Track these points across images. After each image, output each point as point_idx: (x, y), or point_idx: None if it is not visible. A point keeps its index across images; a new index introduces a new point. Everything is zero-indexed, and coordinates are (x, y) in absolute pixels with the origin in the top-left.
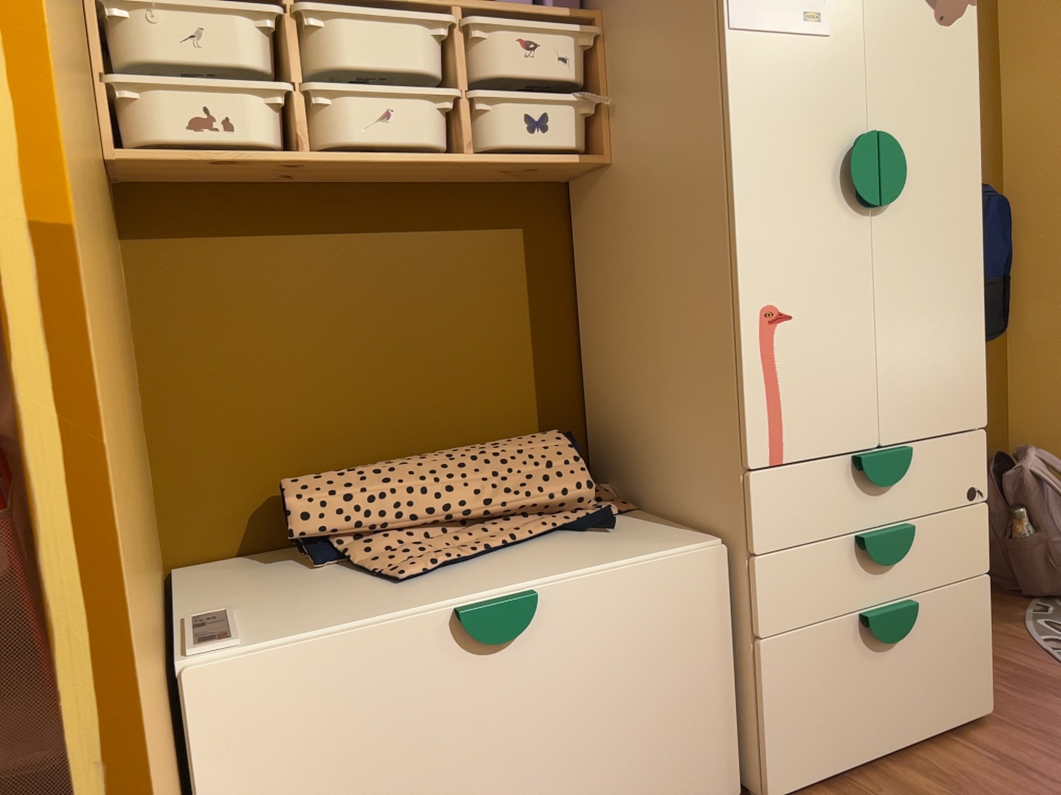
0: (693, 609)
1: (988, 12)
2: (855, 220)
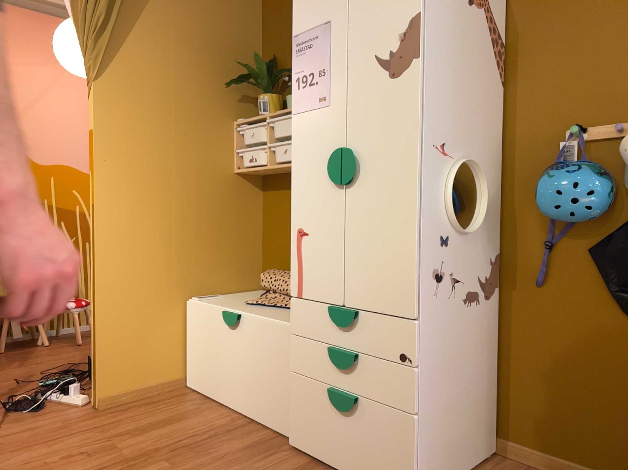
0: (282, 347)
1: None
2: (337, 190)
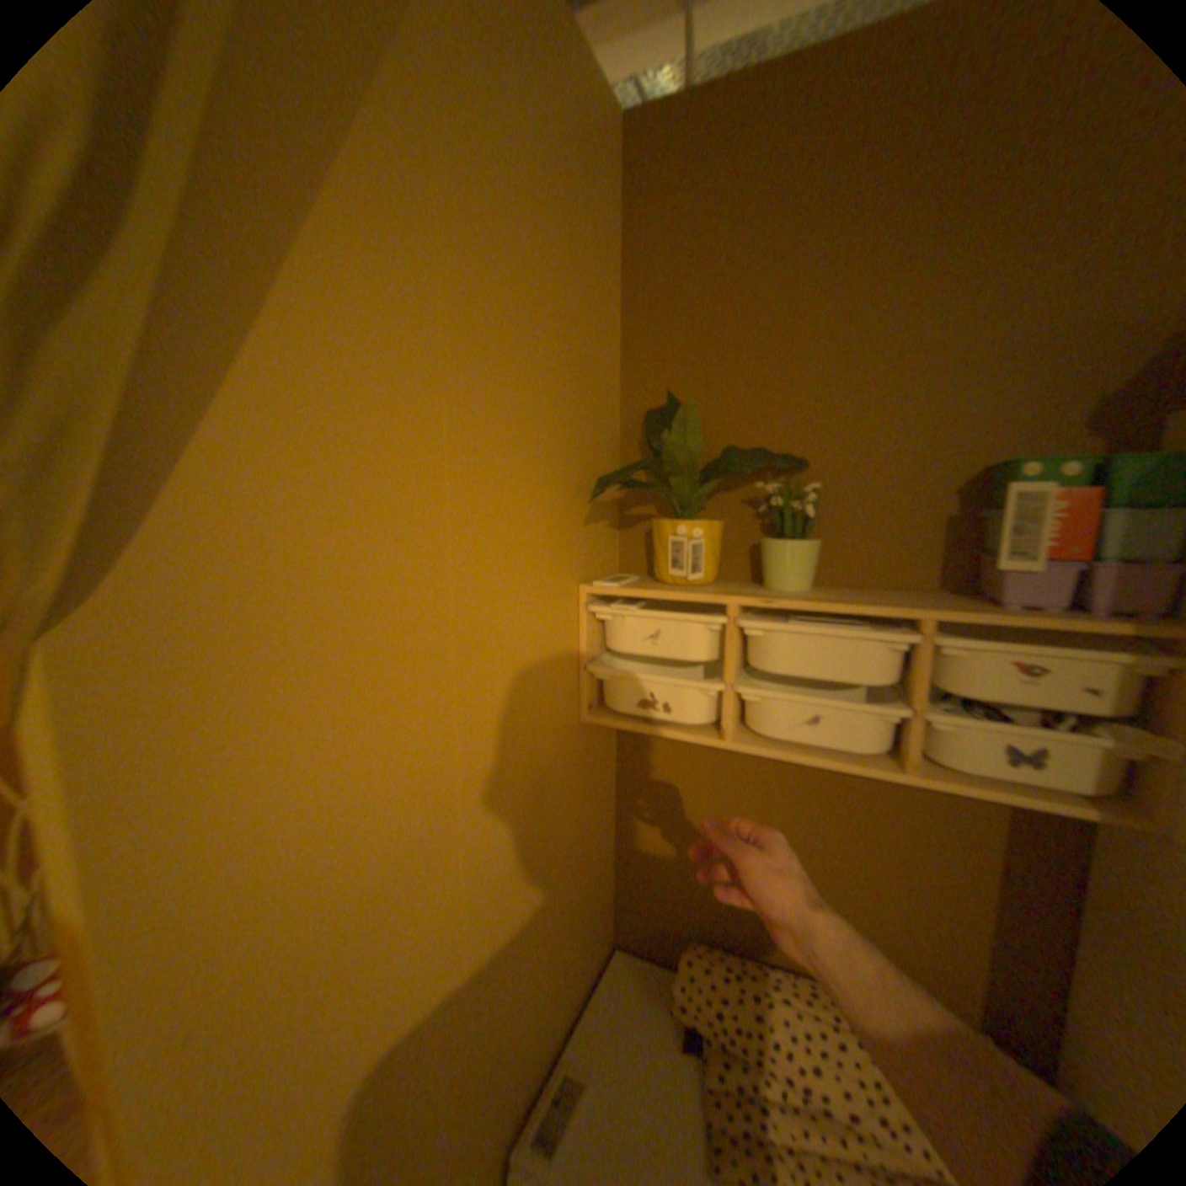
0: None
1: None
2: None
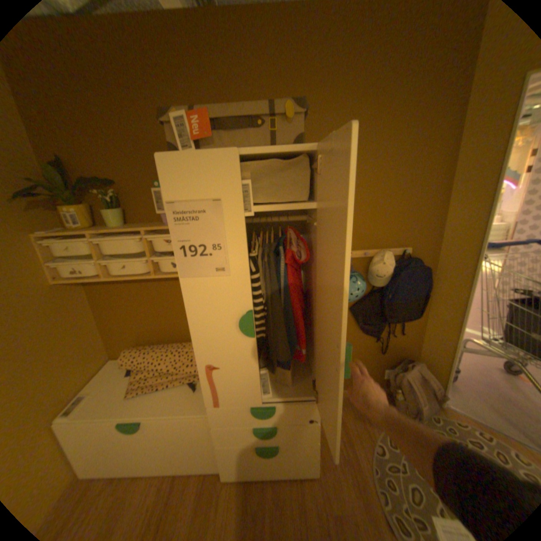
0: (196, 432)
1: (447, 174)
2: (247, 339)
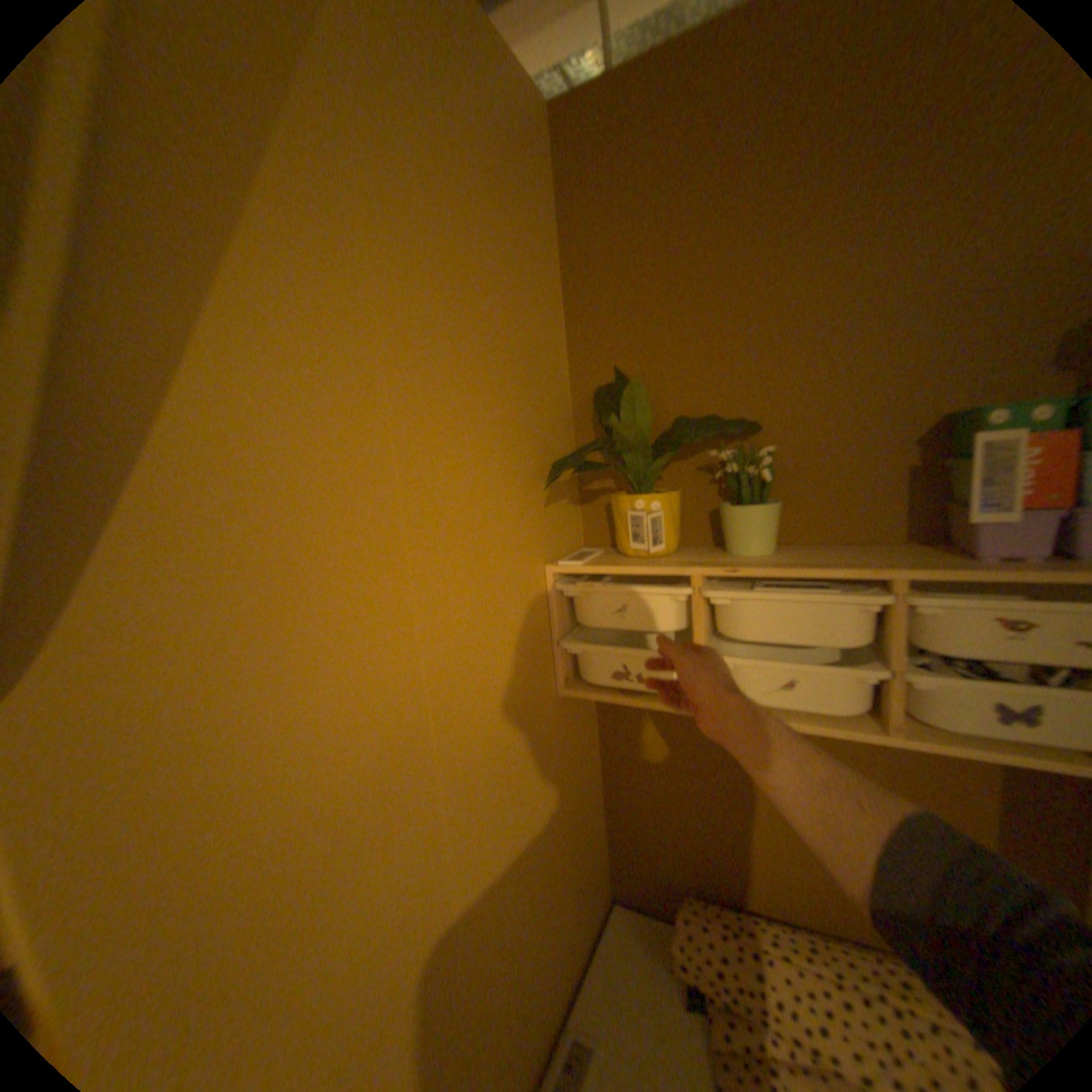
0: None
1: None
2: None
